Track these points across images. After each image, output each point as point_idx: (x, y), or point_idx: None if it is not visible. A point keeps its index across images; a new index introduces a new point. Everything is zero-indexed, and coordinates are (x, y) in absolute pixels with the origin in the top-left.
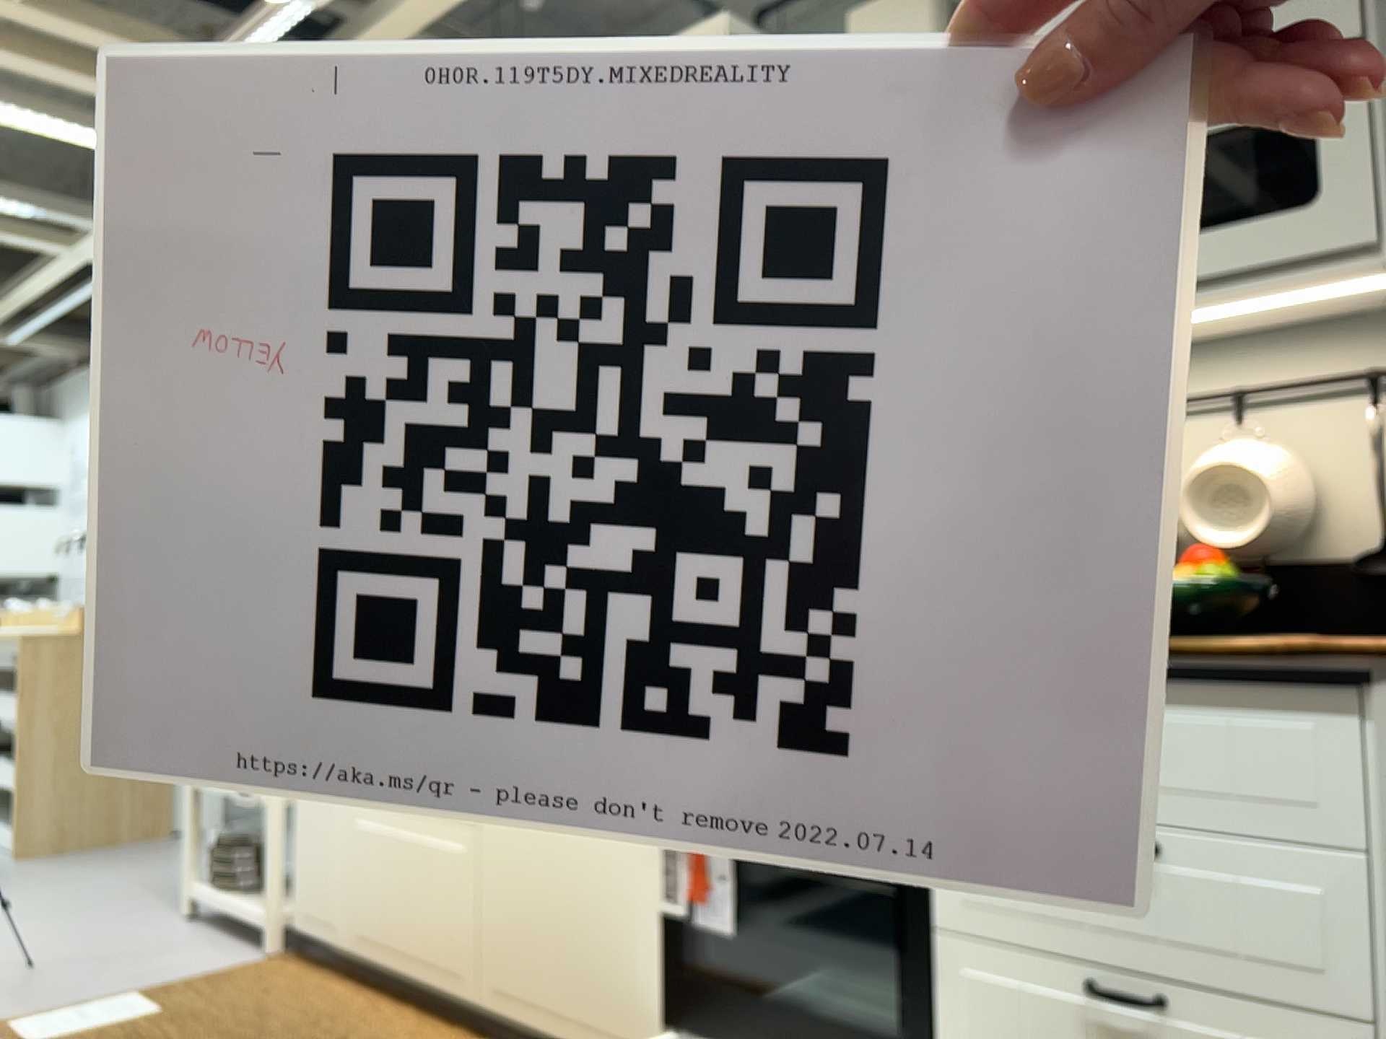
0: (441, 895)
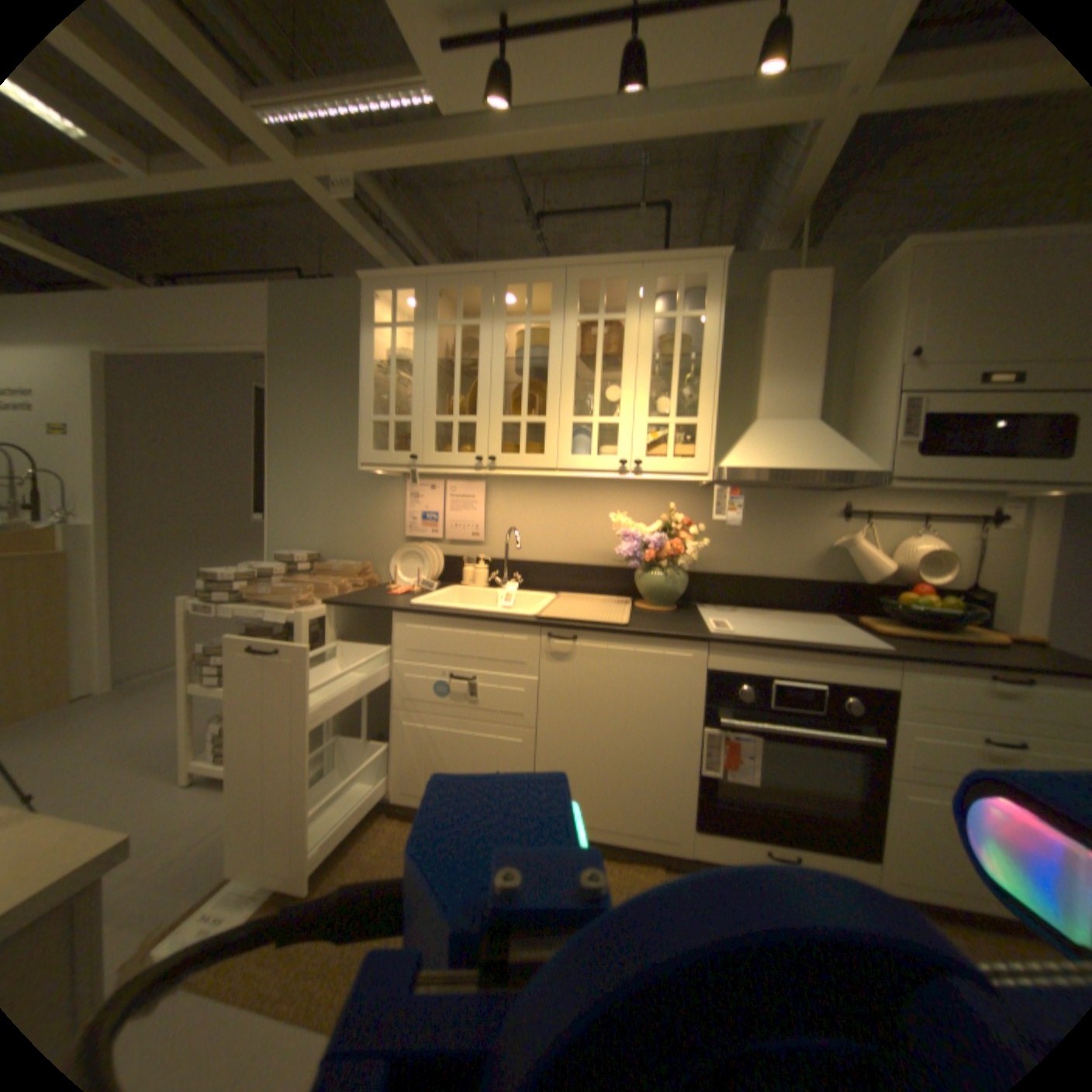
0: (497, 766)
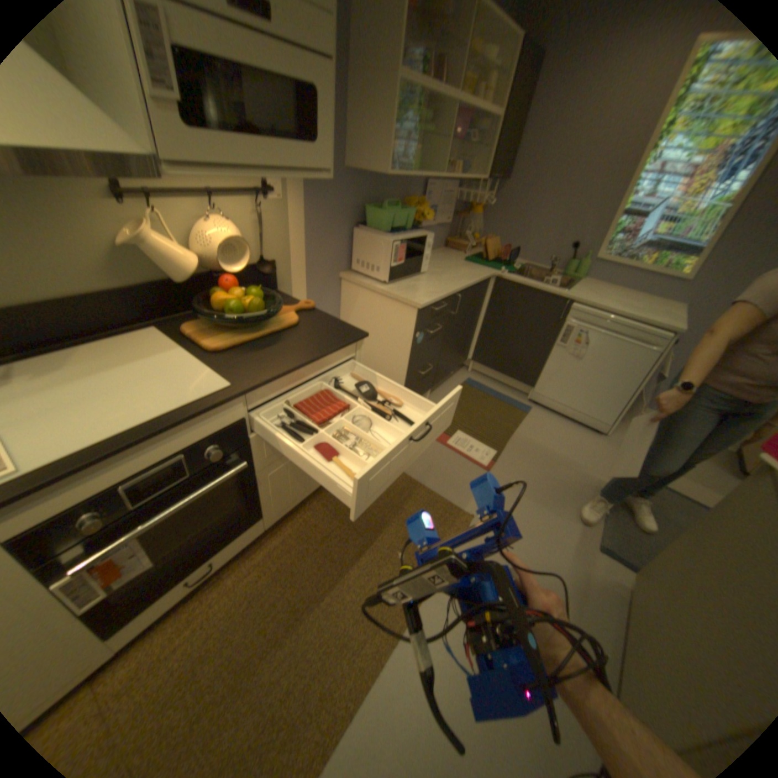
0: None
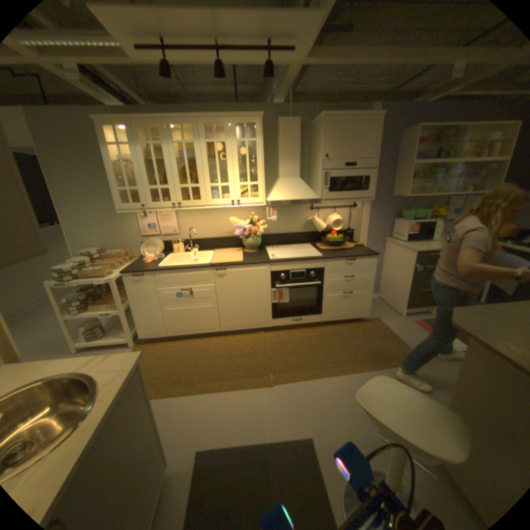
0: (206, 317)
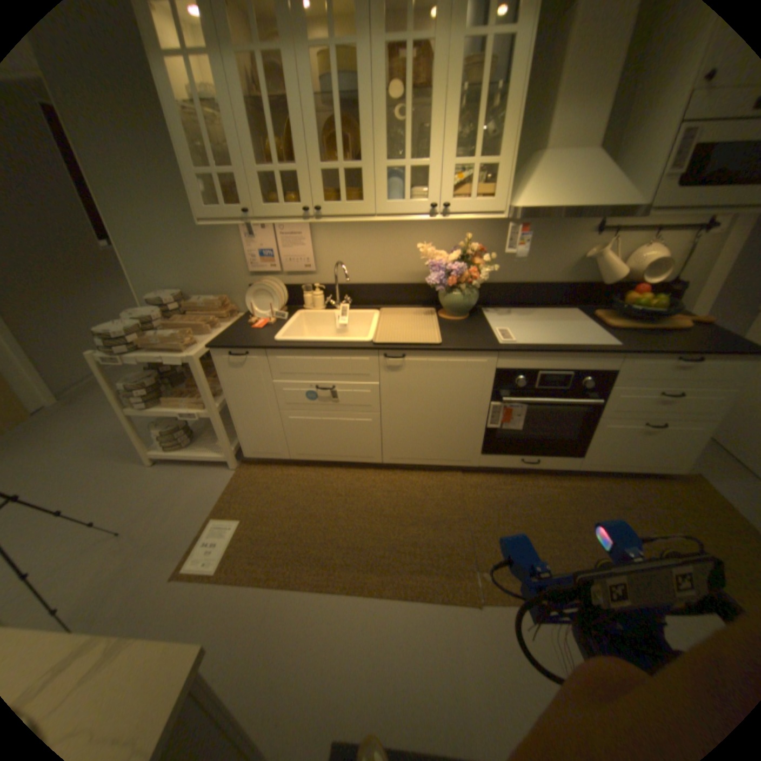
0: (358, 437)
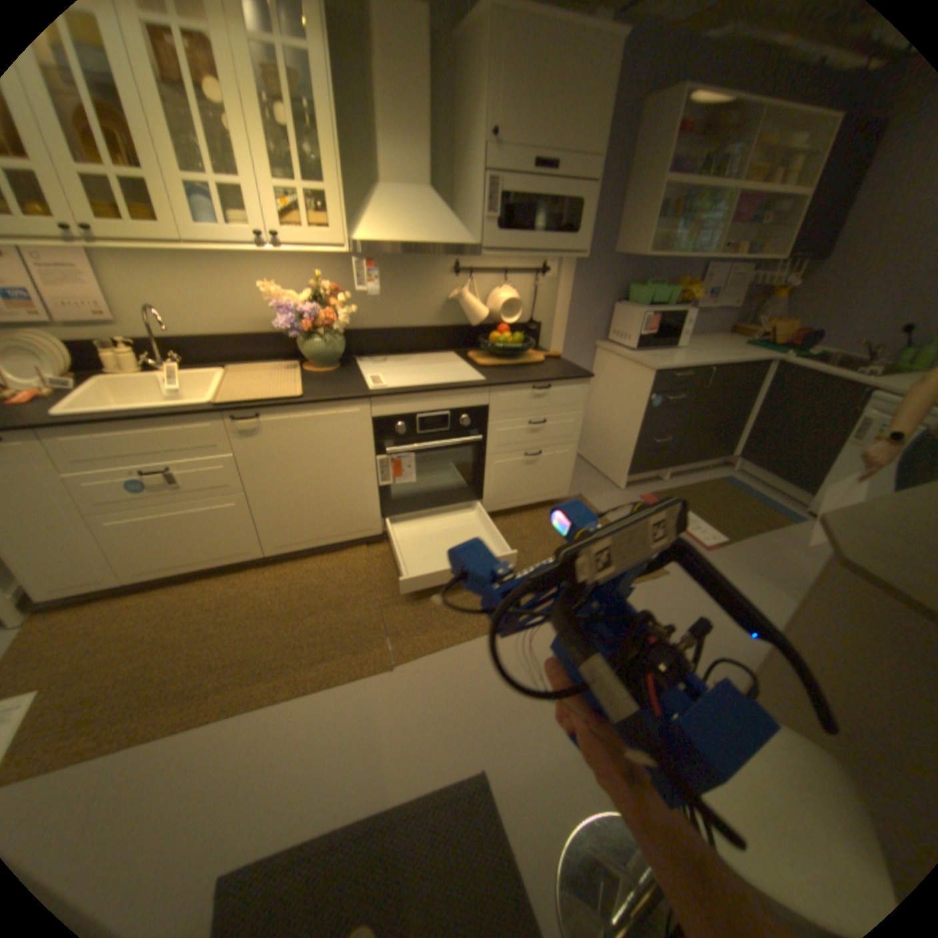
0: (221, 530)
